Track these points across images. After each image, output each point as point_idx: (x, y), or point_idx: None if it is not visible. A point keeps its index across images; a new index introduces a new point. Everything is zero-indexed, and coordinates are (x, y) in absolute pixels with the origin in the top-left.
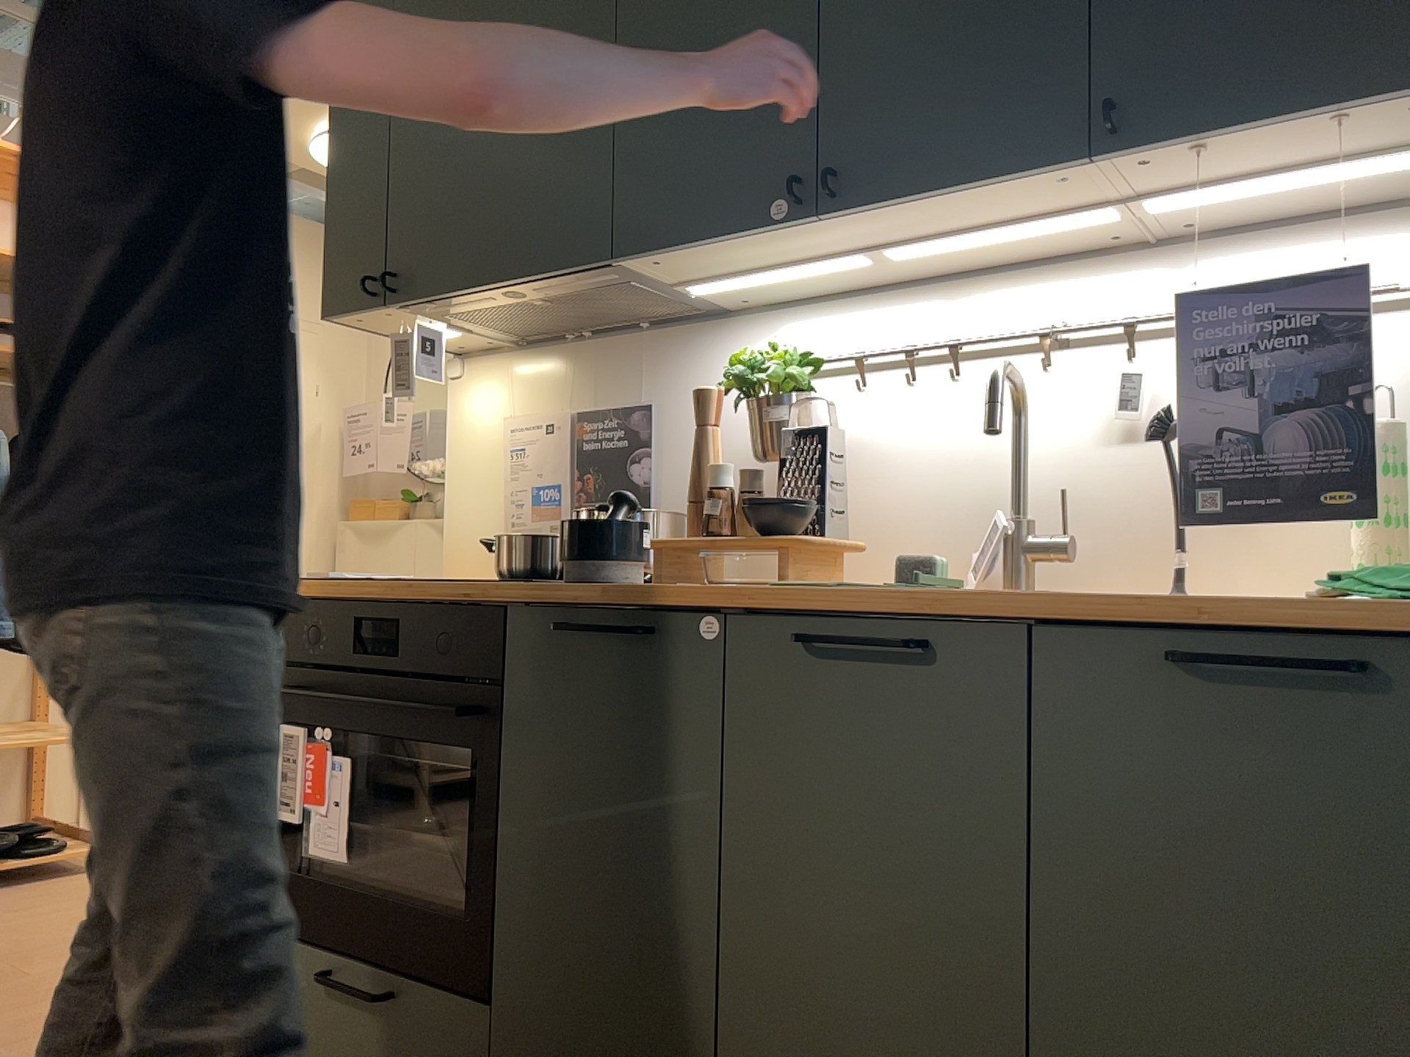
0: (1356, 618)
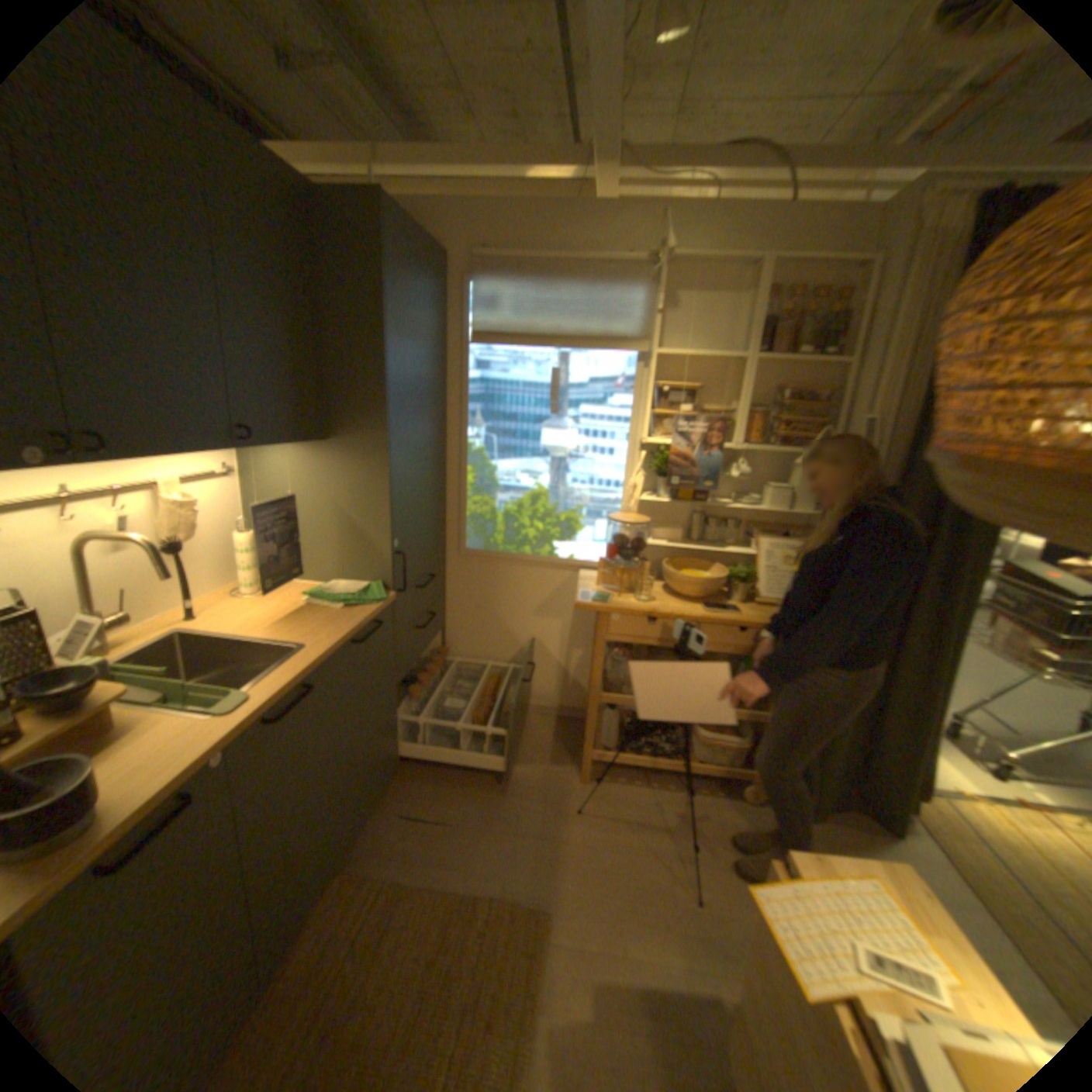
0: (371, 612)
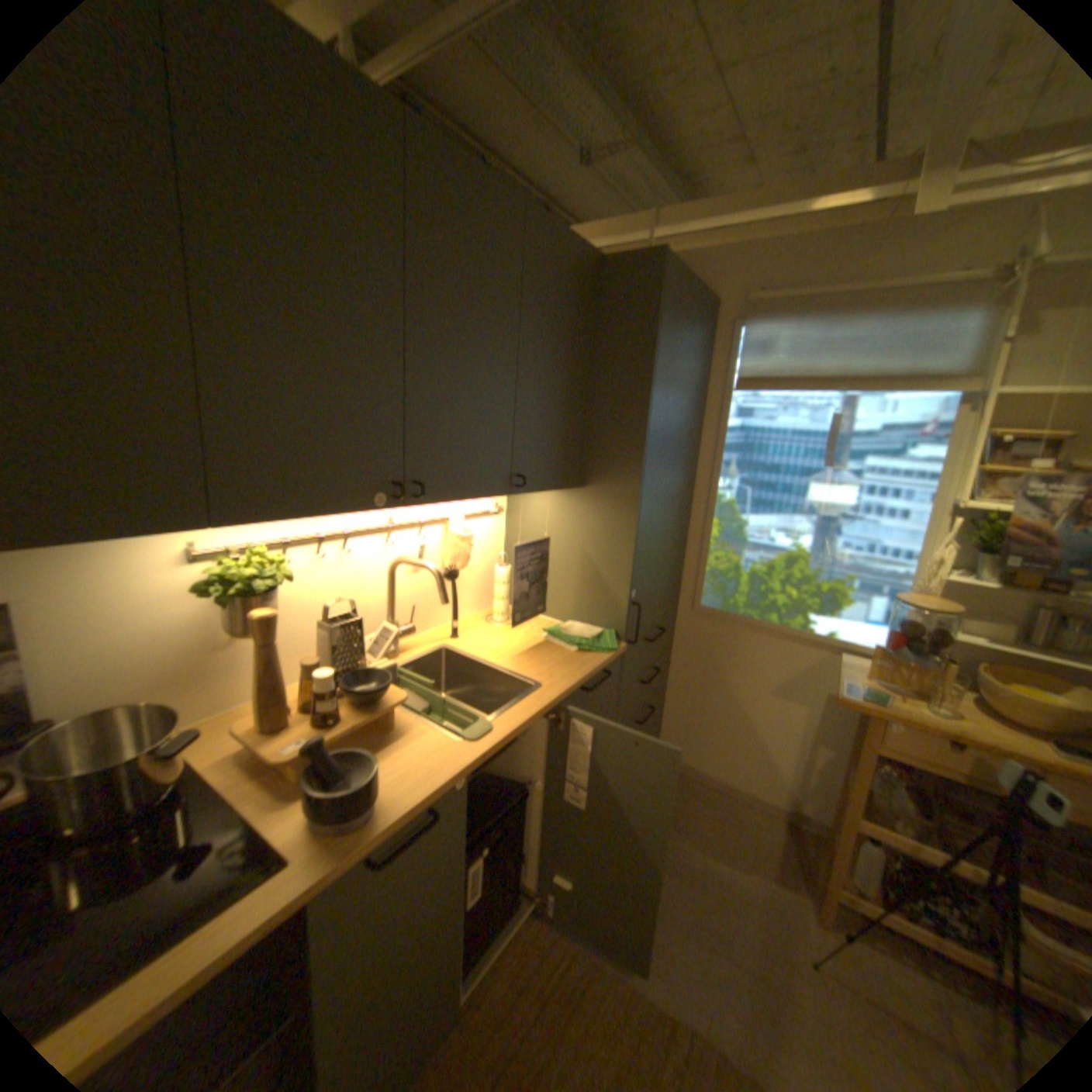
0: (601, 661)
